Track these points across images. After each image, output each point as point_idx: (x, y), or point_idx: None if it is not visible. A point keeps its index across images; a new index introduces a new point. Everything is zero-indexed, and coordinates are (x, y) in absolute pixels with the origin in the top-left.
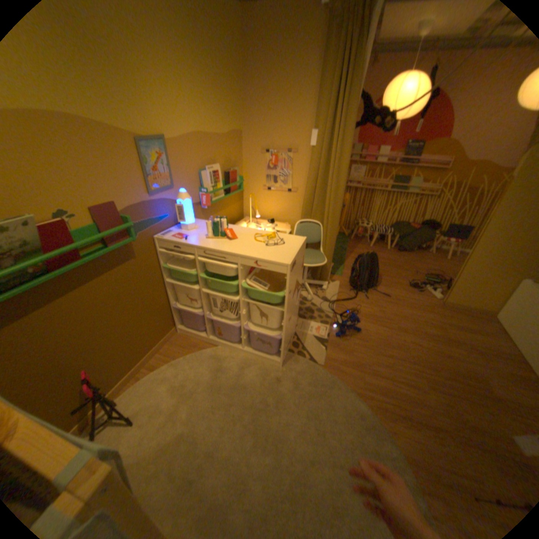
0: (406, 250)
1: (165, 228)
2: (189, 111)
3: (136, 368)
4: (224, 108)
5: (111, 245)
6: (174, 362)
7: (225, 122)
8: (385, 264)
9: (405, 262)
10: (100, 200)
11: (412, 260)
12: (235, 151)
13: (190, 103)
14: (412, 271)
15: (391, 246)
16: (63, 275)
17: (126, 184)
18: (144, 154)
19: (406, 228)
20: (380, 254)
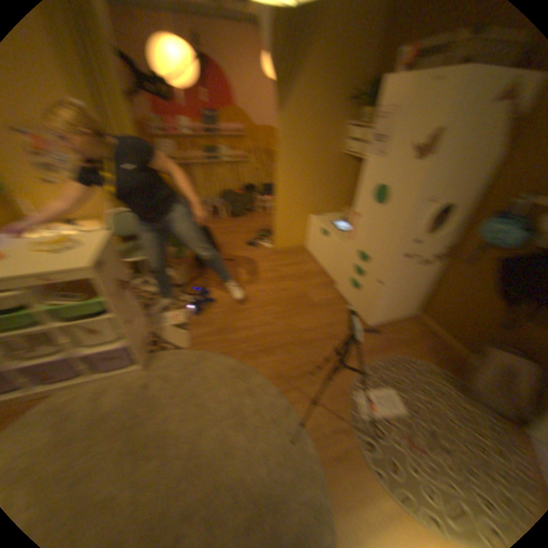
0: (235, 215)
1: None
2: None
3: None
4: None
5: None
6: None
7: None
8: (221, 233)
9: (236, 225)
10: None
11: (242, 222)
12: None
13: None
14: (244, 232)
15: (223, 214)
16: None
17: None
18: None
19: (229, 195)
20: (215, 225)
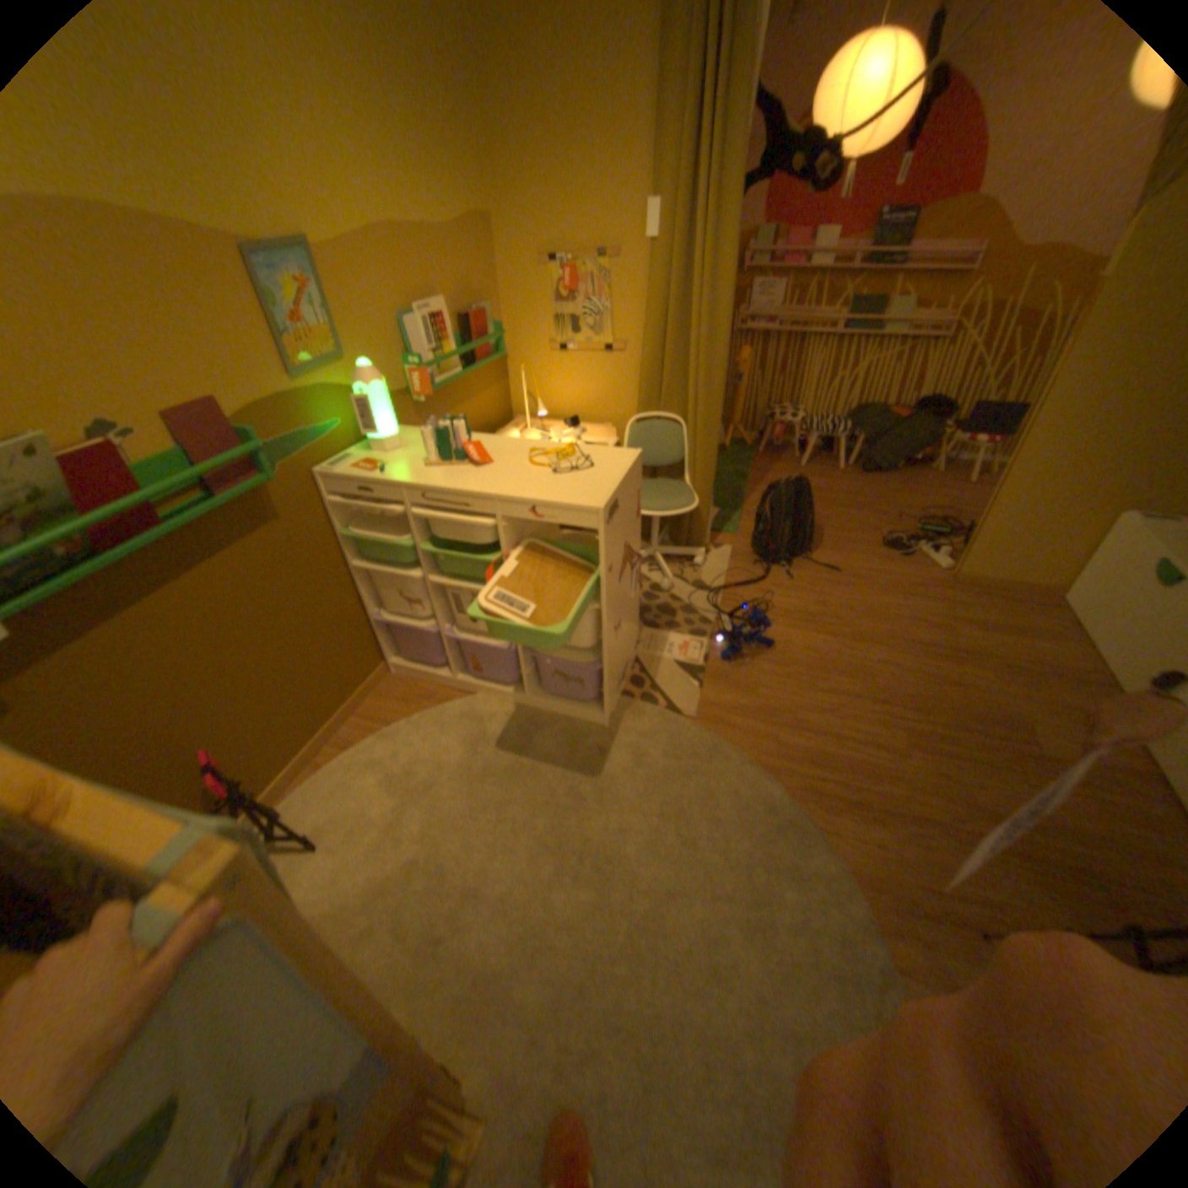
0: (879, 470)
1: (334, 450)
2: (357, 172)
3: (311, 747)
4: (440, 160)
5: (220, 494)
6: (389, 730)
7: (445, 193)
8: (831, 503)
9: (875, 495)
10: (182, 395)
11: (892, 489)
12: (477, 263)
13: (358, 152)
14: (890, 514)
15: (848, 462)
16: (128, 562)
17: (234, 356)
18: (265, 283)
19: (880, 419)
20: (821, 482)
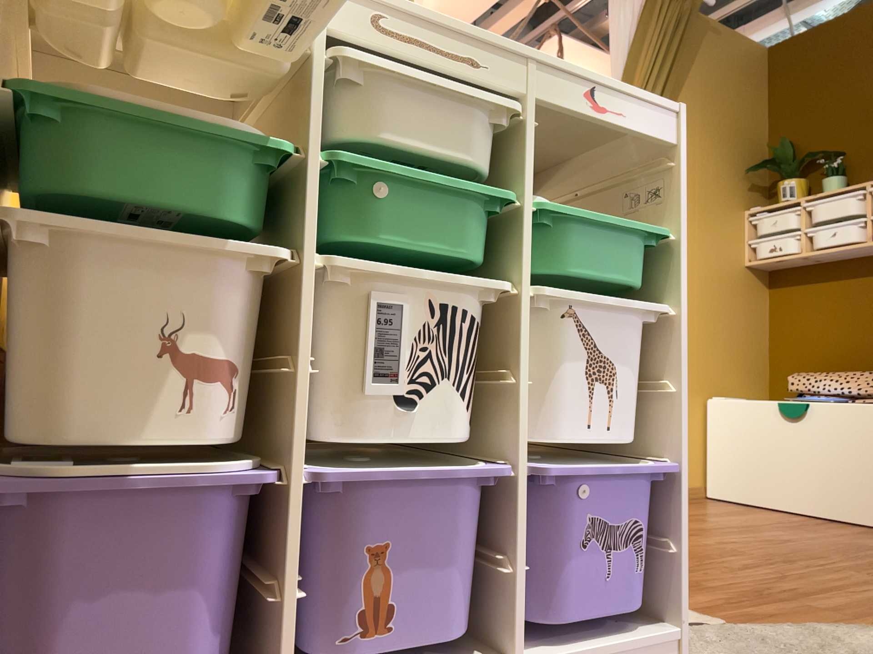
0: None
1: None
2: None
3: None
4: None
5: None
6: None
7: None
8: None
9: None
10: None
11: None
12: None
13: None
14: None
15: None
16: None
17: None
18: None
19: None
20: None
